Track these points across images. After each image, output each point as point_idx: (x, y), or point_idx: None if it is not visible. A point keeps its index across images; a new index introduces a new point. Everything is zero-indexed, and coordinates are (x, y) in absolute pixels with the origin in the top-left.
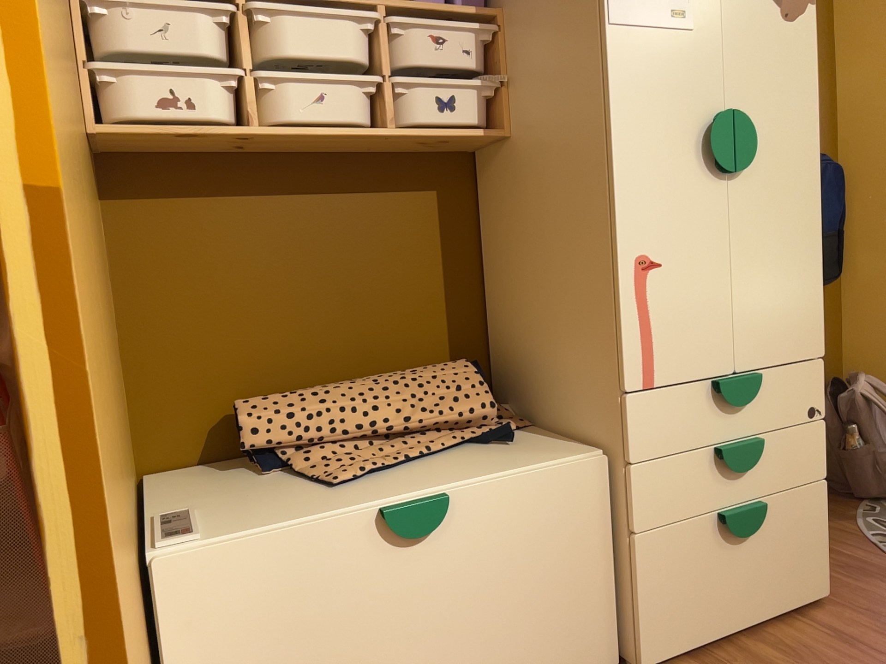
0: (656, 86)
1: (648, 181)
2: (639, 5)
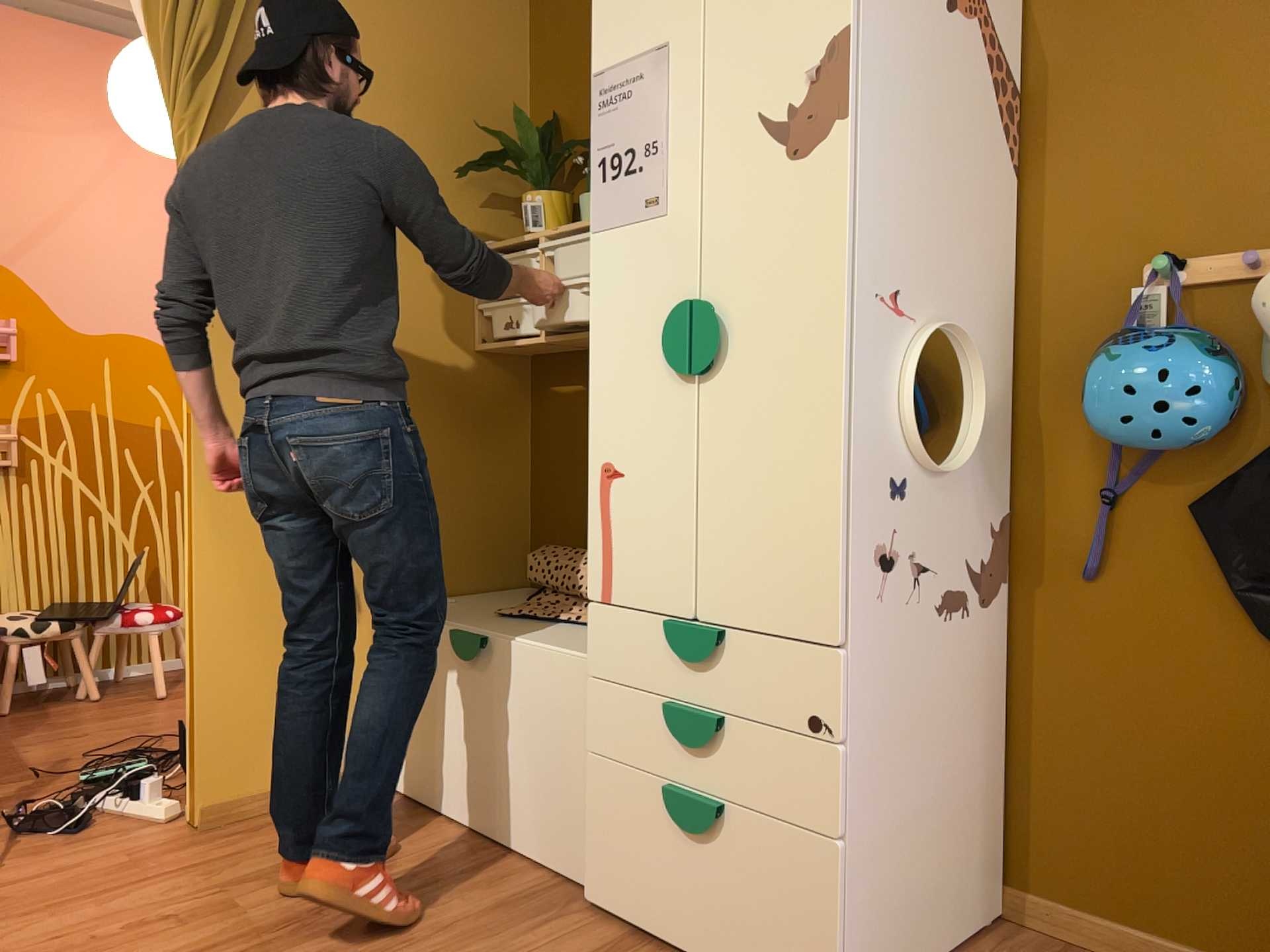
0: (628, 283)
1: (615, 384)
2: (616, 205)
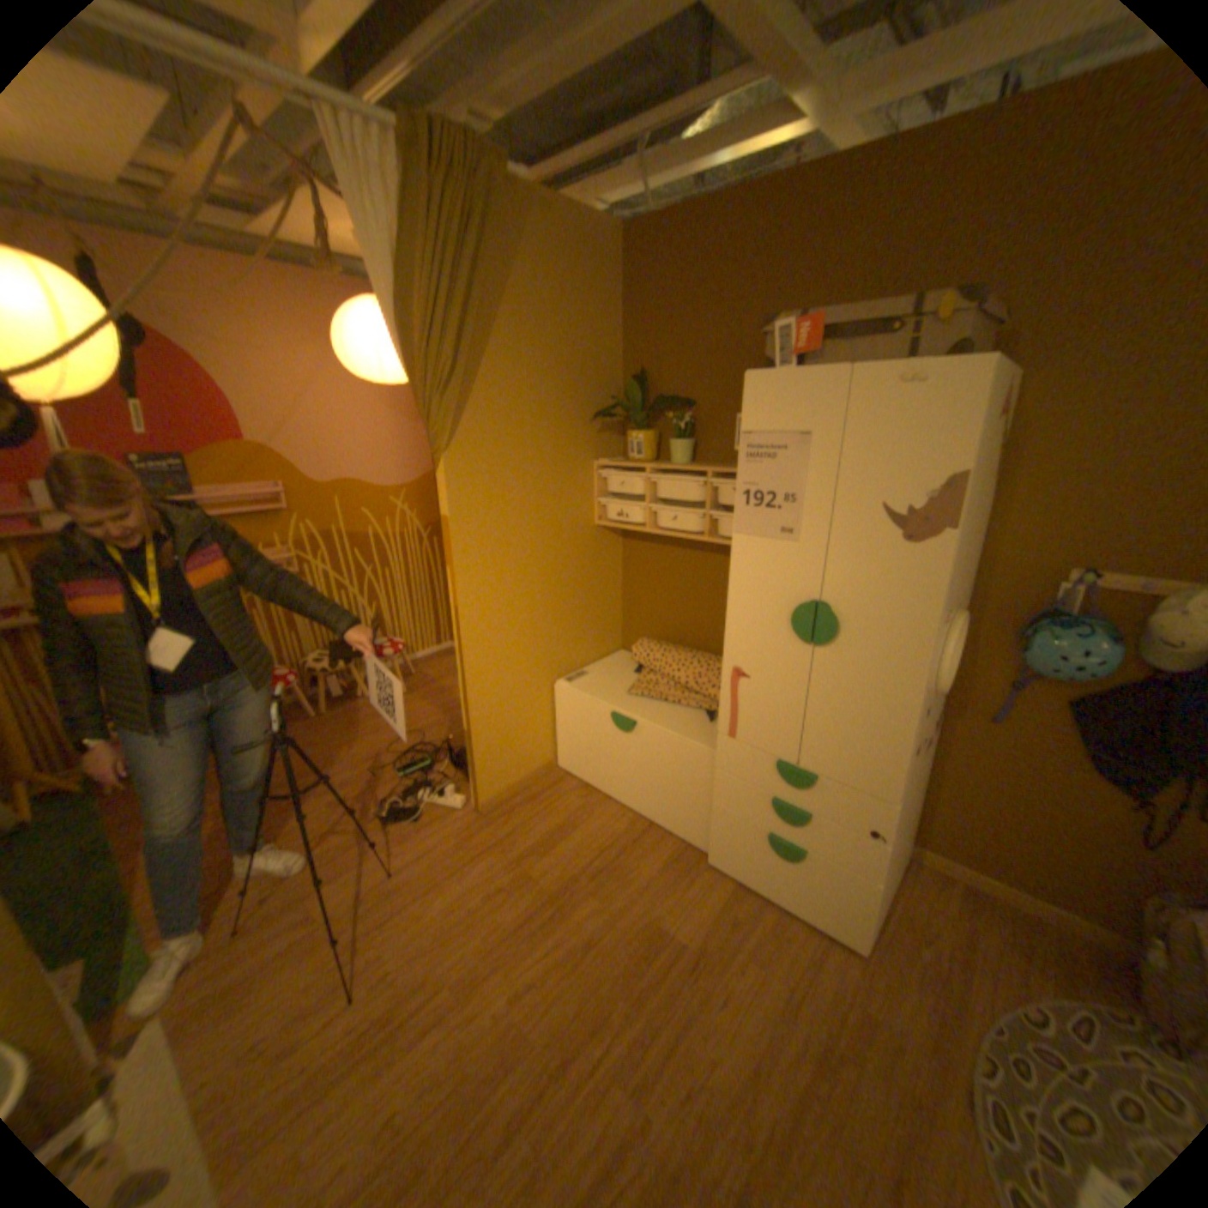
0: (761, 574)
1: (747, 628)
2: (755, 523)
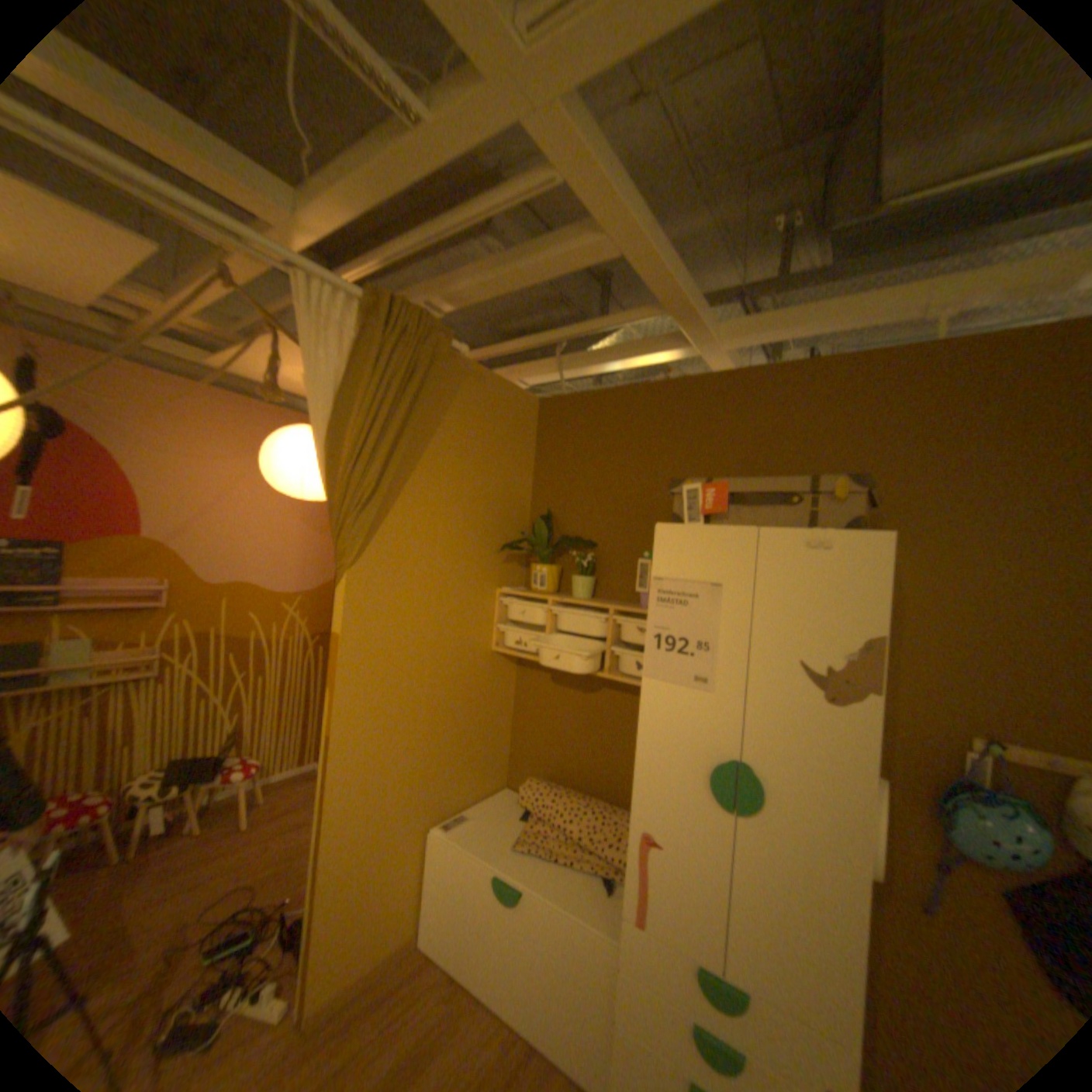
0: (674, 724)
1: (658, 786)
2: (667, 669)
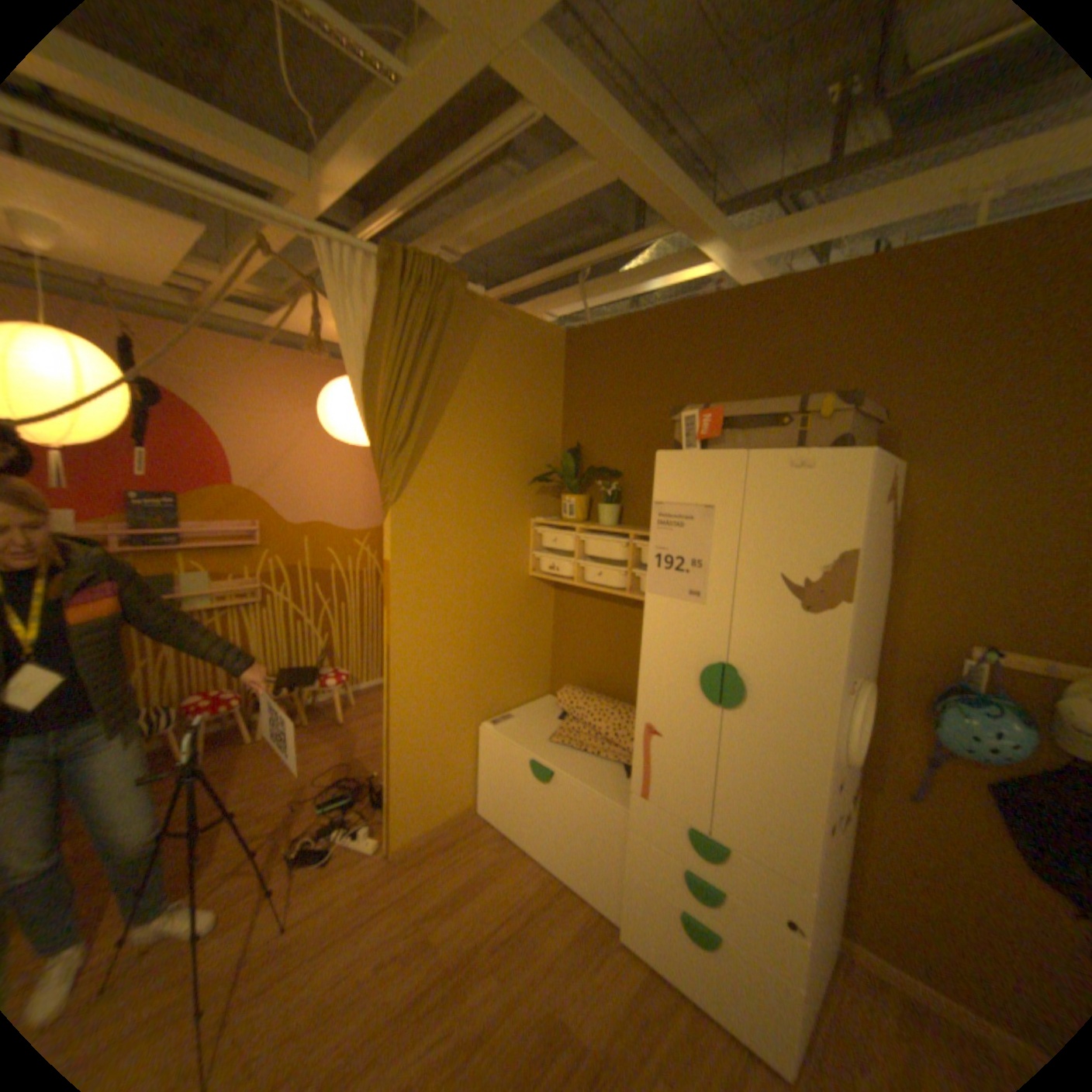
0: (671, 632)
1: (658, 685)
2: (666, 584)
